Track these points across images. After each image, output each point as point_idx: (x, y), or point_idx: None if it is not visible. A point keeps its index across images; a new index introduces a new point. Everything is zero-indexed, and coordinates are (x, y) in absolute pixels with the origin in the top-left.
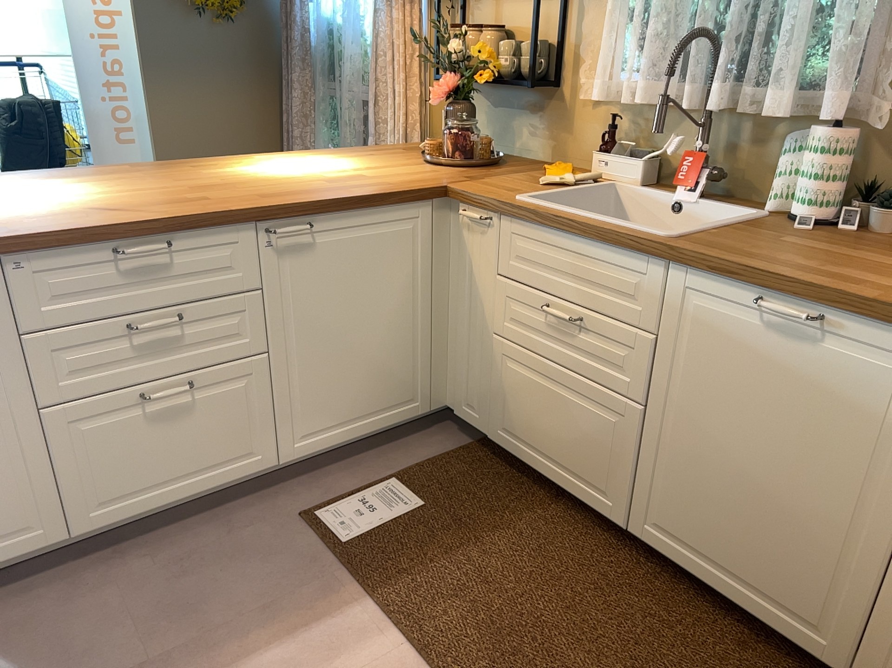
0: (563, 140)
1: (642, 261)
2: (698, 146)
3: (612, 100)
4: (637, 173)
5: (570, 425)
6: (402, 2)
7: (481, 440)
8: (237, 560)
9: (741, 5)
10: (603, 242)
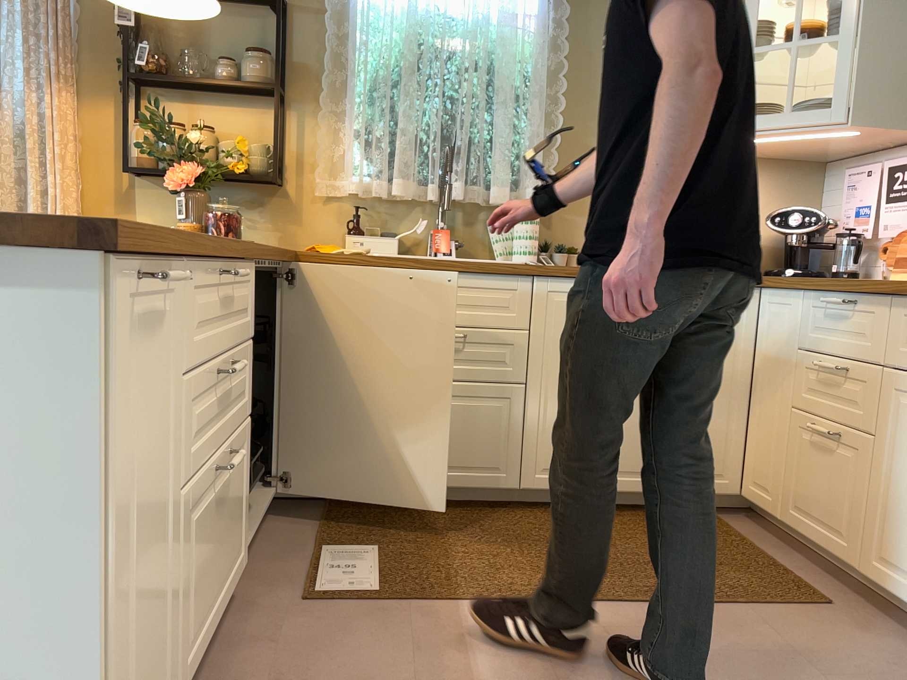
0: (294, 230)
1: (514, 279)
2: (439, 224)
3: (362, 192)
4: (394, 247)
5: (460, 428)
6: (62, 86)
7: (329, 503)
8: (322, 653)
9: (451, 133)
10: (479, 273)
